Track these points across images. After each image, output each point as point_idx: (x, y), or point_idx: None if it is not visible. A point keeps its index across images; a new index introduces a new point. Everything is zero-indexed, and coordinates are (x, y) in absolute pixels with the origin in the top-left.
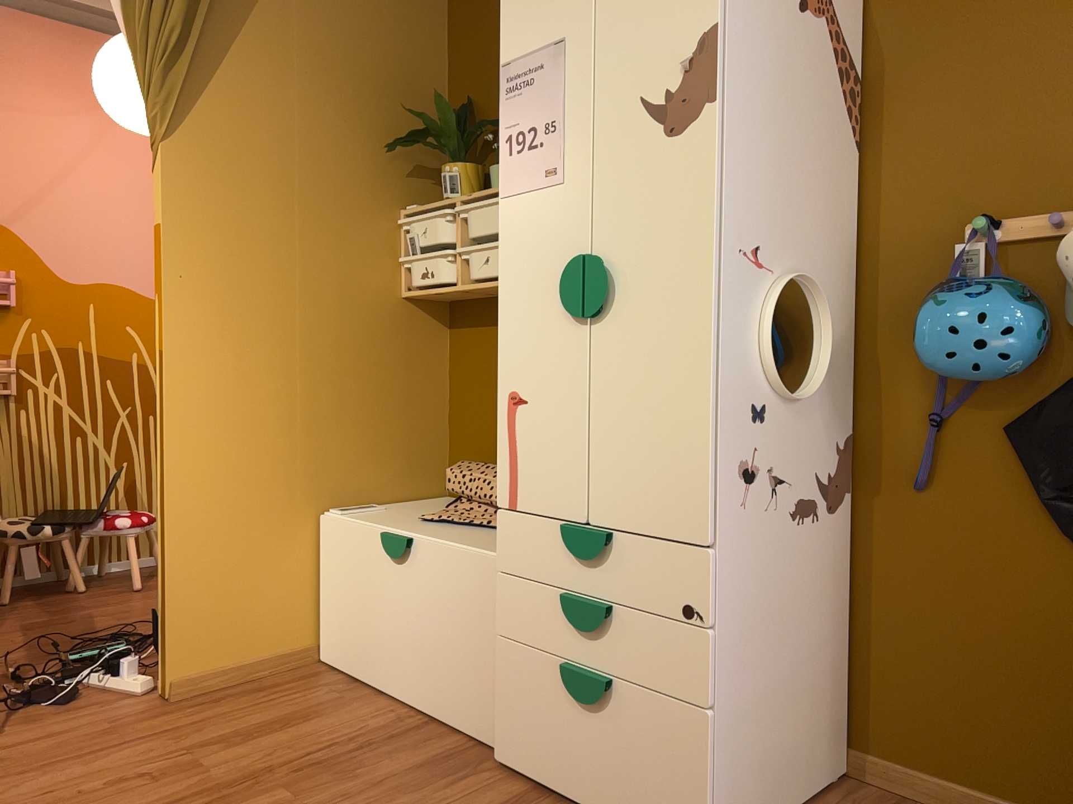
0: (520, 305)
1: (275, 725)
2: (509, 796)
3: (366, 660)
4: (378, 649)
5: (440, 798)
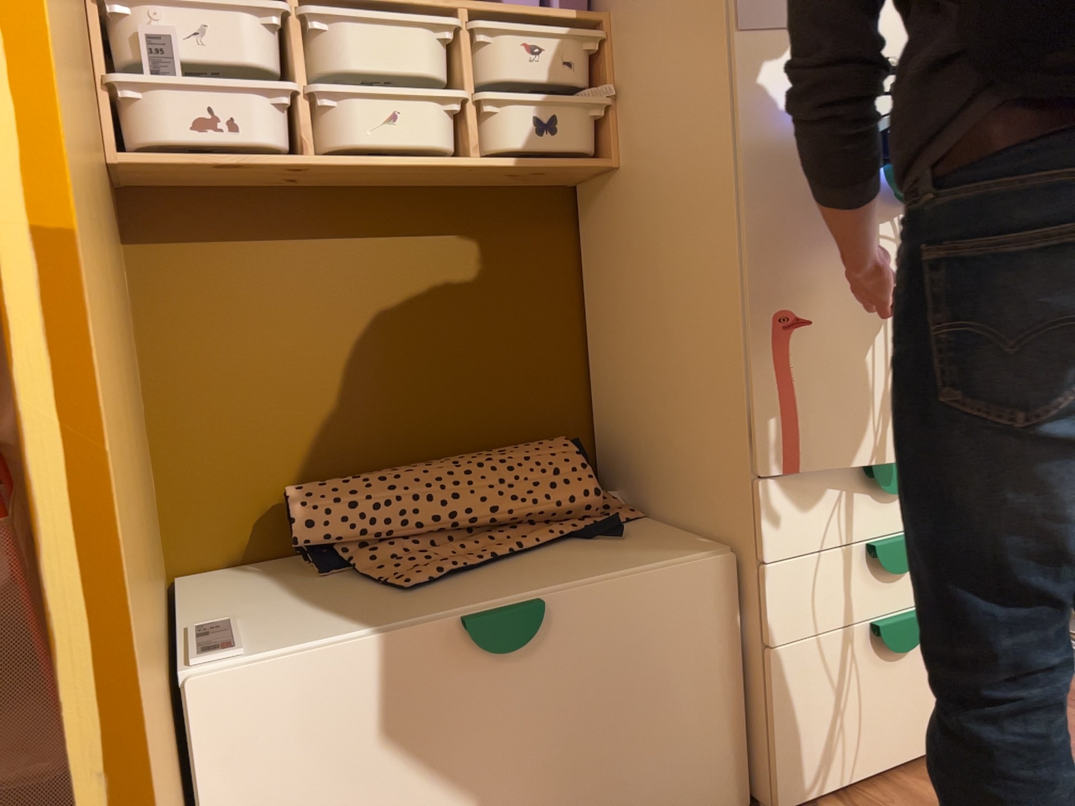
0: (785, 193)
1: None
2: None
3: None
4: None
5: None
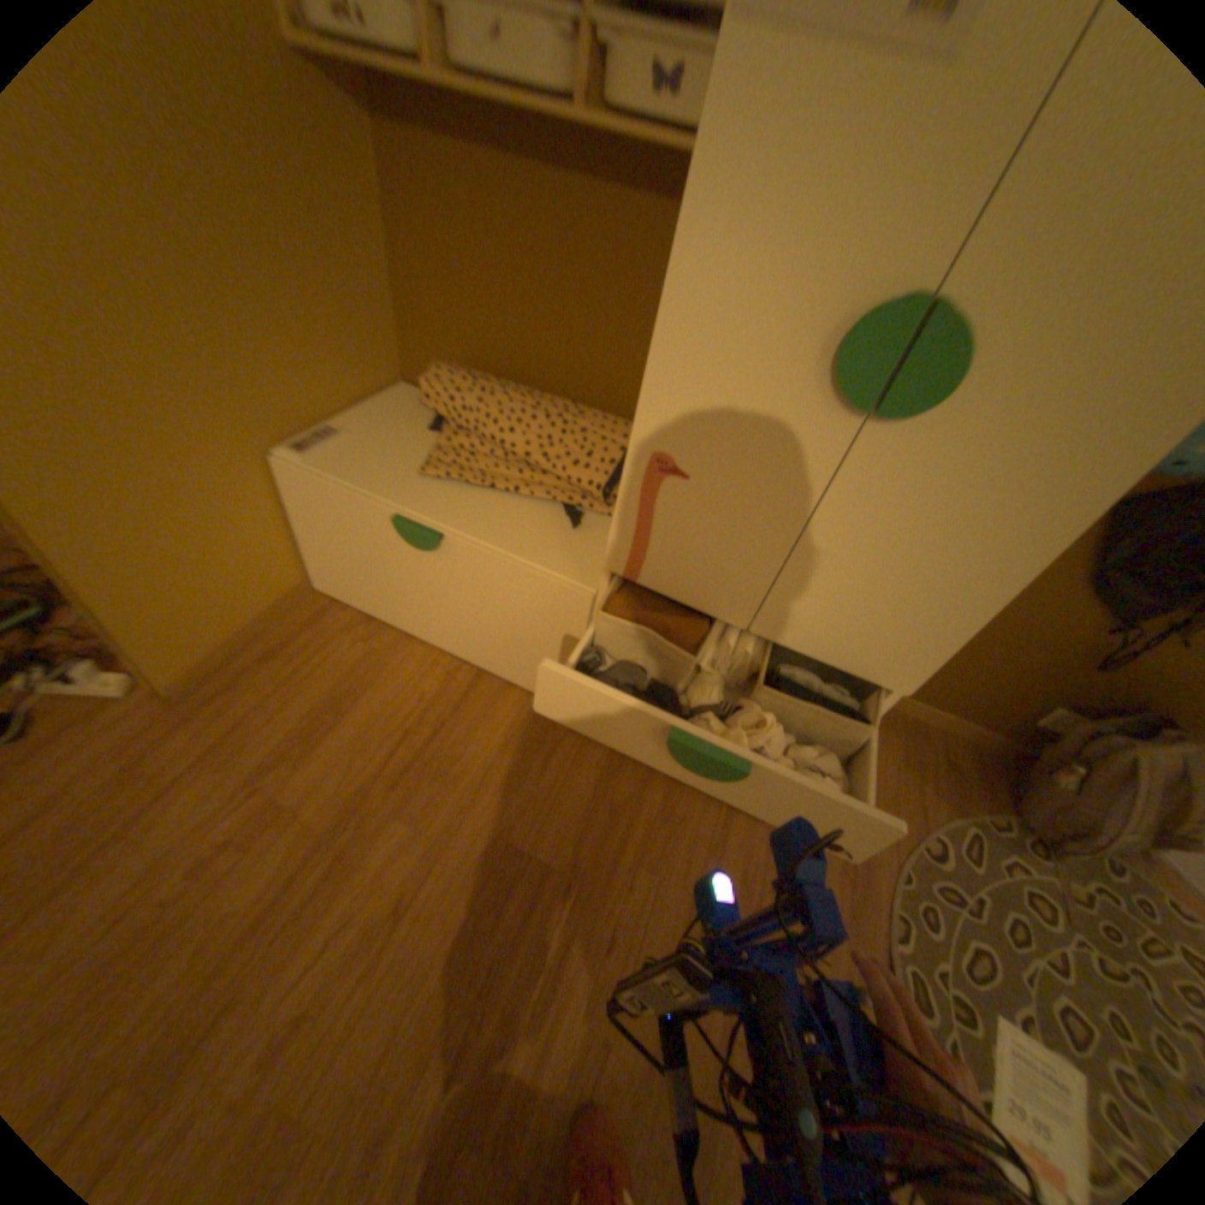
0: (718, 325)
1: (332, 716)
2: (599, 766)
3: (388, 610)
4: (405, 607)
5: (547, 787)
